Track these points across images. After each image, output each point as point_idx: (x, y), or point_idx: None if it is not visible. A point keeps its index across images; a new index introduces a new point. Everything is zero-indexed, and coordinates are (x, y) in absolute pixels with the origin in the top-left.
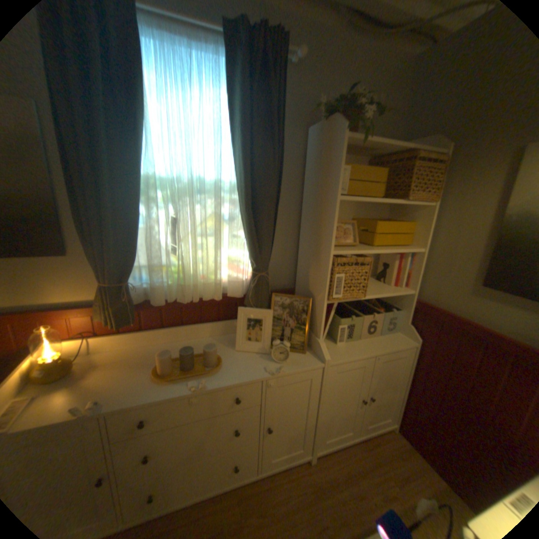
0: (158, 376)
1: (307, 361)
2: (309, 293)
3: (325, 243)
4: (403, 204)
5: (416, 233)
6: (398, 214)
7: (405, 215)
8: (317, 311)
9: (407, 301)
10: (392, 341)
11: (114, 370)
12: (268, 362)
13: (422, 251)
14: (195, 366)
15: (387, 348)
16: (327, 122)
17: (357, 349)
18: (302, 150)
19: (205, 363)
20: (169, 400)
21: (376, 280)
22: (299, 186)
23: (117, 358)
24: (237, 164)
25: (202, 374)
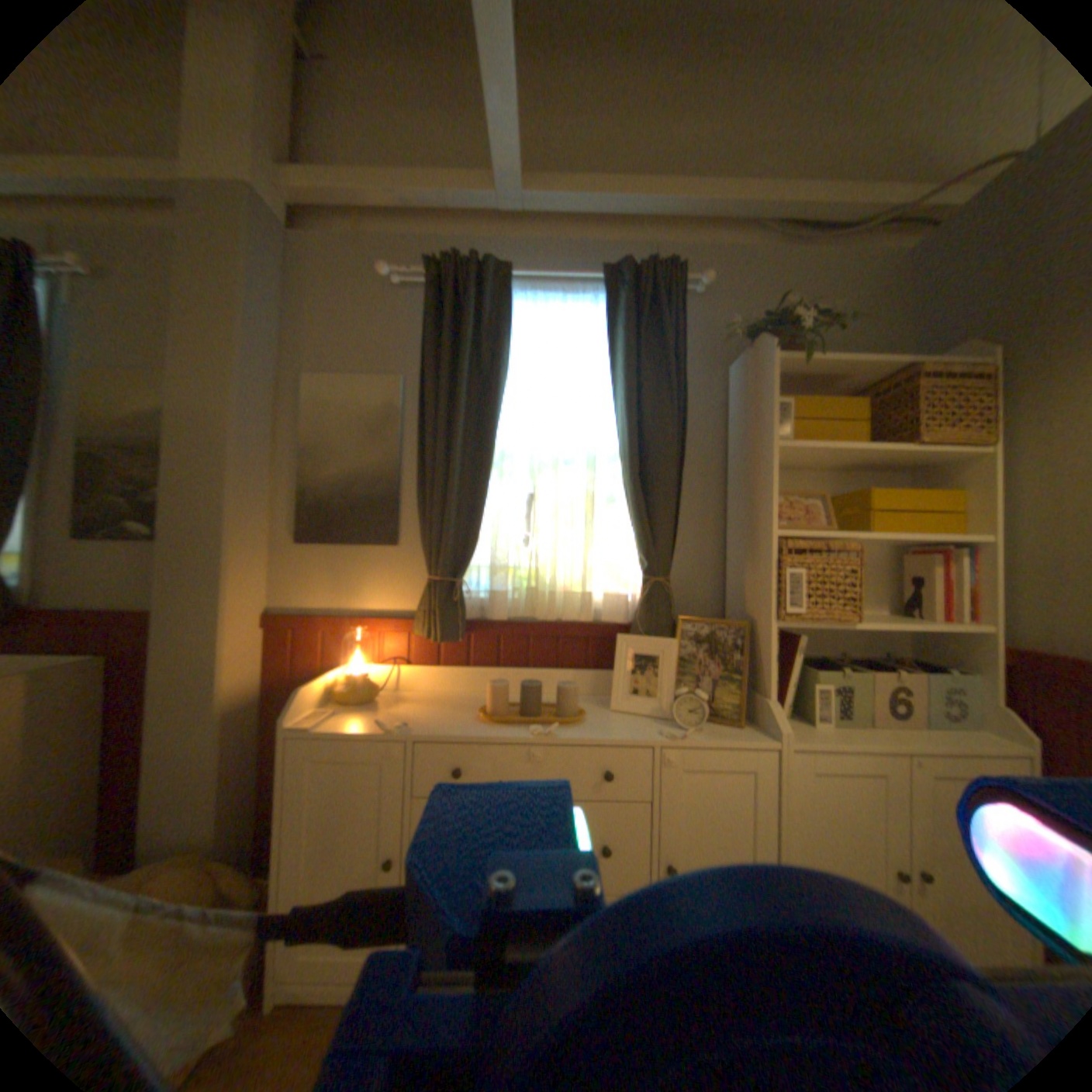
0: (489, 714)
1: (745, 736)
2: (748, 620)
3: (763, 520)
4: (930, 464)
5: (969, 510)
6: (929, 487)
7: (941, 485)
8: (762, 647)
9: (983, 653)
10: (959, 738)
11: (428, 706)
12: (669, 728)
13: (986, 539)
14: (543, 714)
15: (942, 744)
16: (750, 351)
17: (862, 738)
18: (721, 399)
19: (559, 710)
20: (501, 742)
21: (905, 618)
22: (720, 450)
23: (434, 698)
24: (620, 423)
25: (554, 724)
